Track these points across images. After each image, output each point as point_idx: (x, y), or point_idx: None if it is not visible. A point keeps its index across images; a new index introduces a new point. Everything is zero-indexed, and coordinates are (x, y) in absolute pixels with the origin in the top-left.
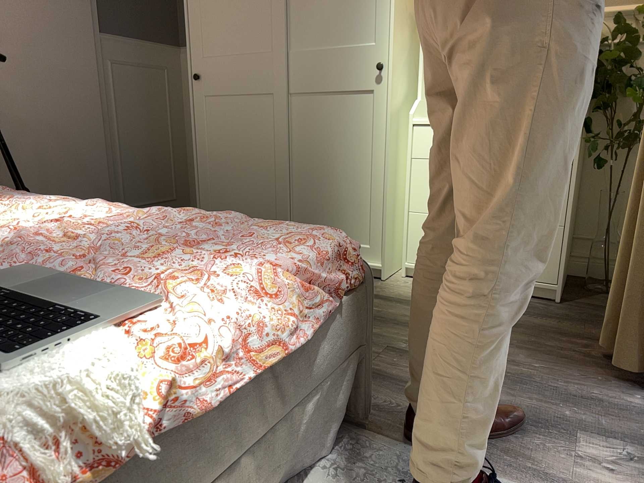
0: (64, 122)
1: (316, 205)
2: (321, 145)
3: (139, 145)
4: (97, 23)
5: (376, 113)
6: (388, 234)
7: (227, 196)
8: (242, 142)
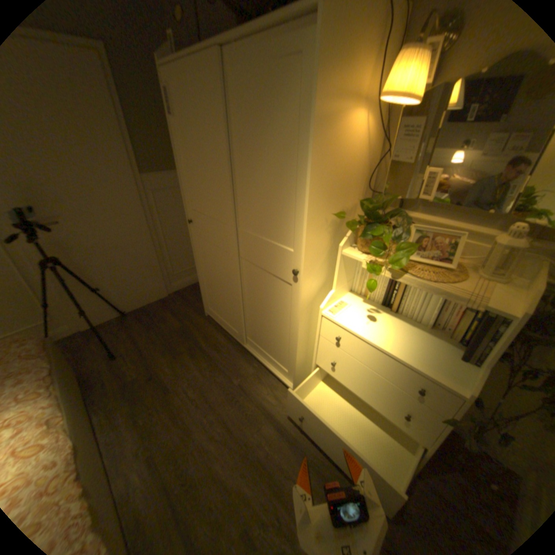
0: (119, 240)
1: (258, 330)
2: (260, 299)
3: (178, 238)
4: (134, 168)
5: (293, 301)
6: (298, 374)
7: (214, 298)
8: (217, 273)
